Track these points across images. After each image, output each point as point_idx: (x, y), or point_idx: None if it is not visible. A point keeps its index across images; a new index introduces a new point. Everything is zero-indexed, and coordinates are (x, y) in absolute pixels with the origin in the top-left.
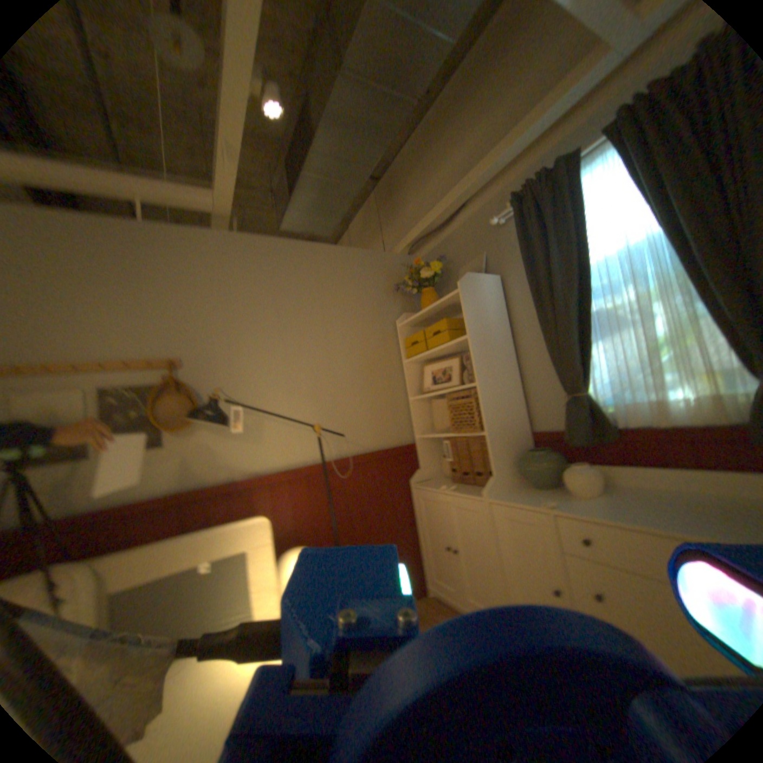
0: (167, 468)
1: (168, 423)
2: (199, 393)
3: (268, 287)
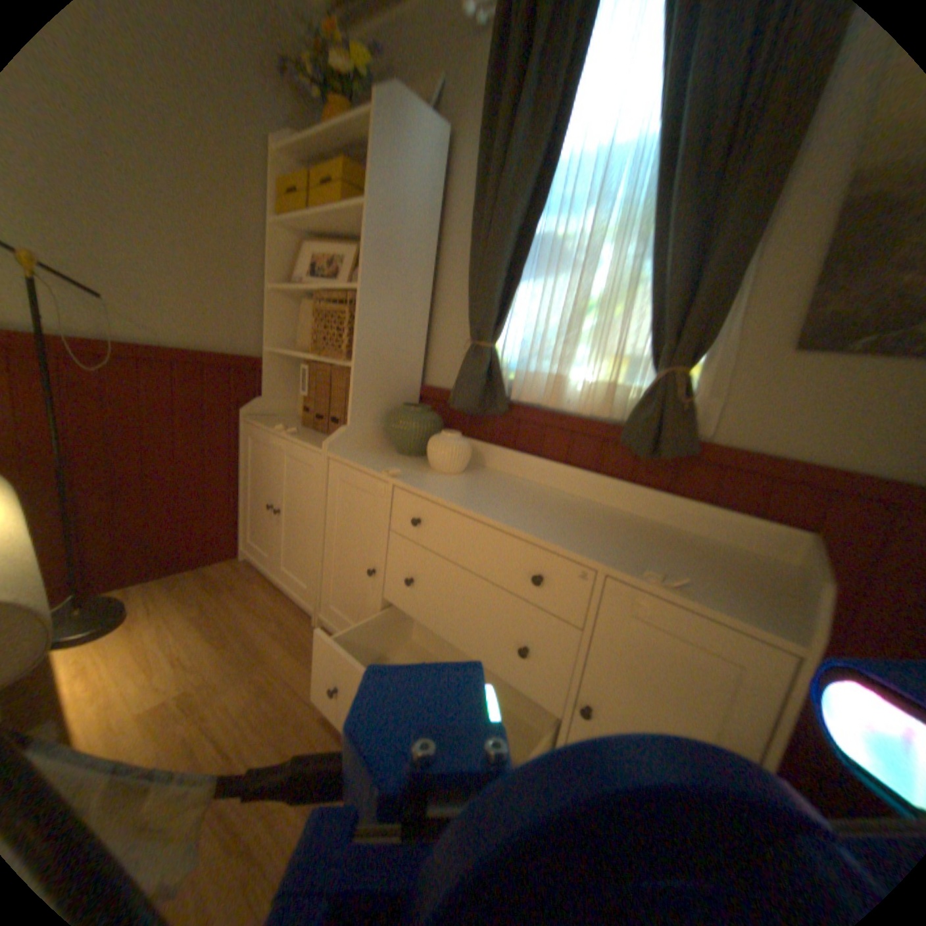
0: None
1: None
2: None
3: None
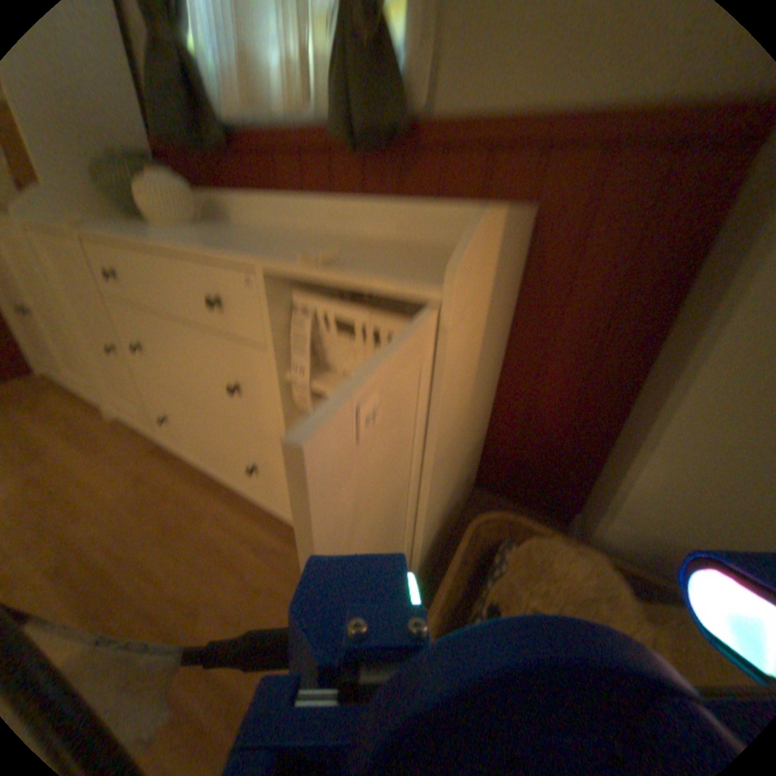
0: None
1: None
2: None
3: None
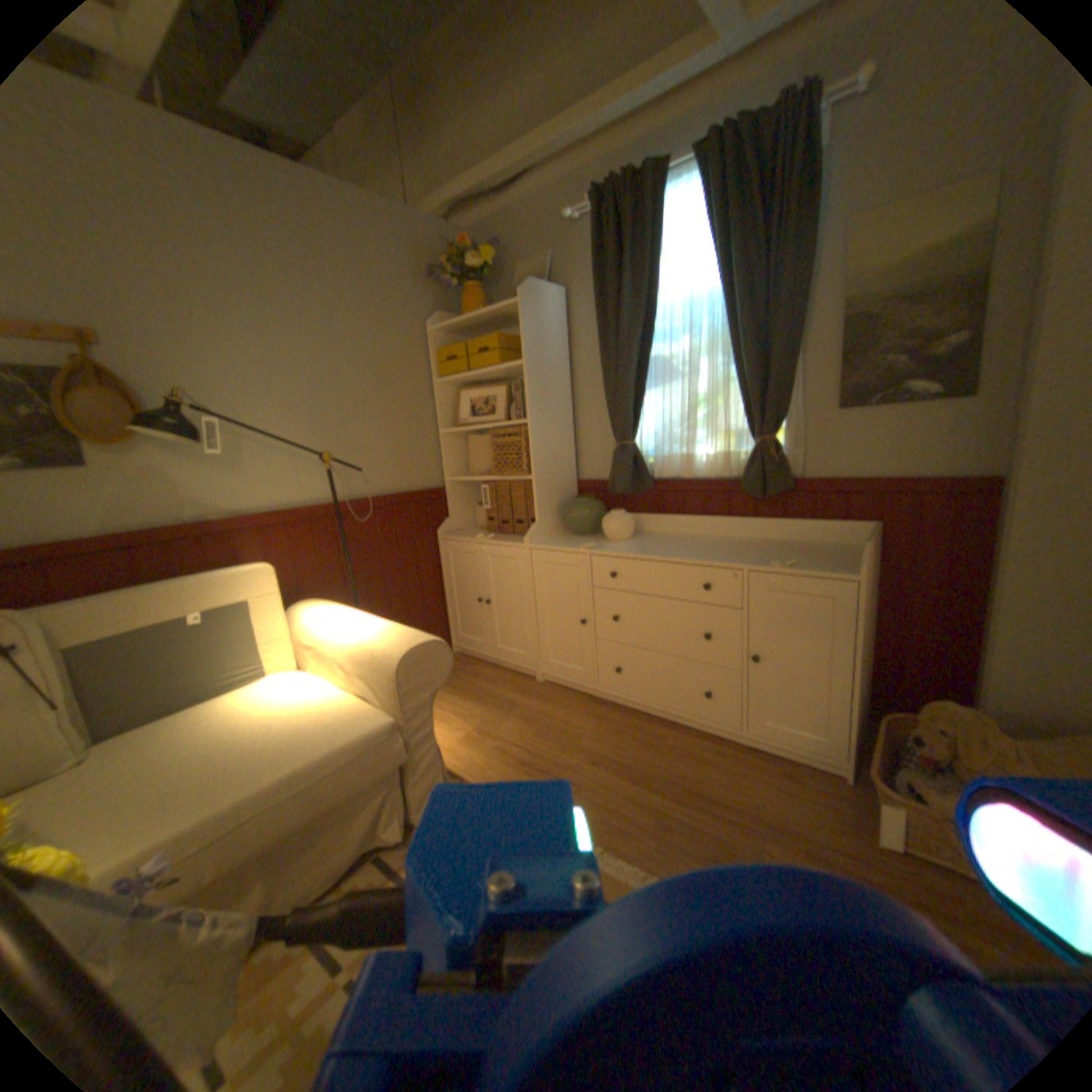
0: (100, 499)
1: (93, 434)
2: (137, 393)
3: (233, 232)
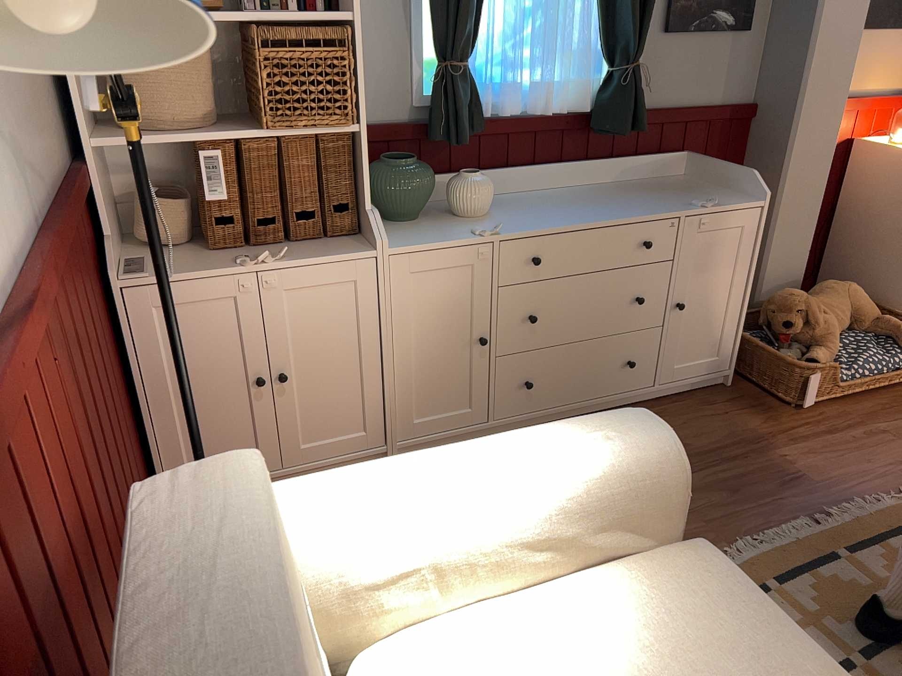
0: None
1: None
2: None
3: None
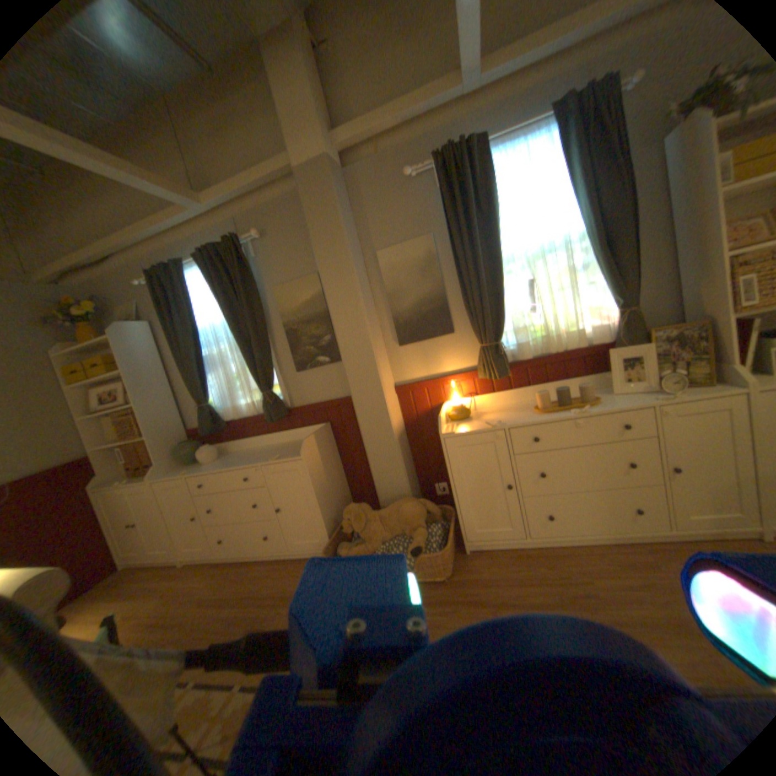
0: None
1: None
2: None
3: None
